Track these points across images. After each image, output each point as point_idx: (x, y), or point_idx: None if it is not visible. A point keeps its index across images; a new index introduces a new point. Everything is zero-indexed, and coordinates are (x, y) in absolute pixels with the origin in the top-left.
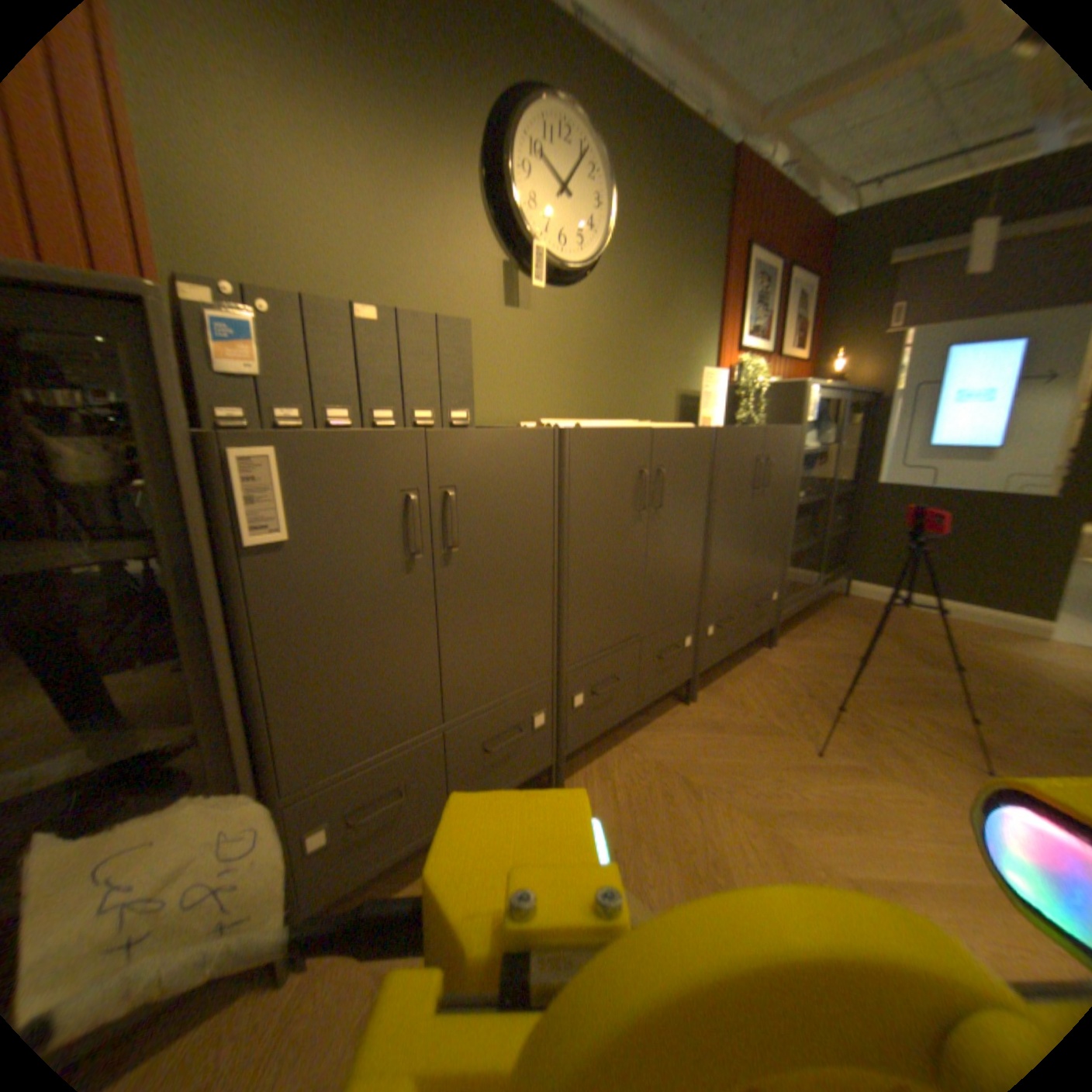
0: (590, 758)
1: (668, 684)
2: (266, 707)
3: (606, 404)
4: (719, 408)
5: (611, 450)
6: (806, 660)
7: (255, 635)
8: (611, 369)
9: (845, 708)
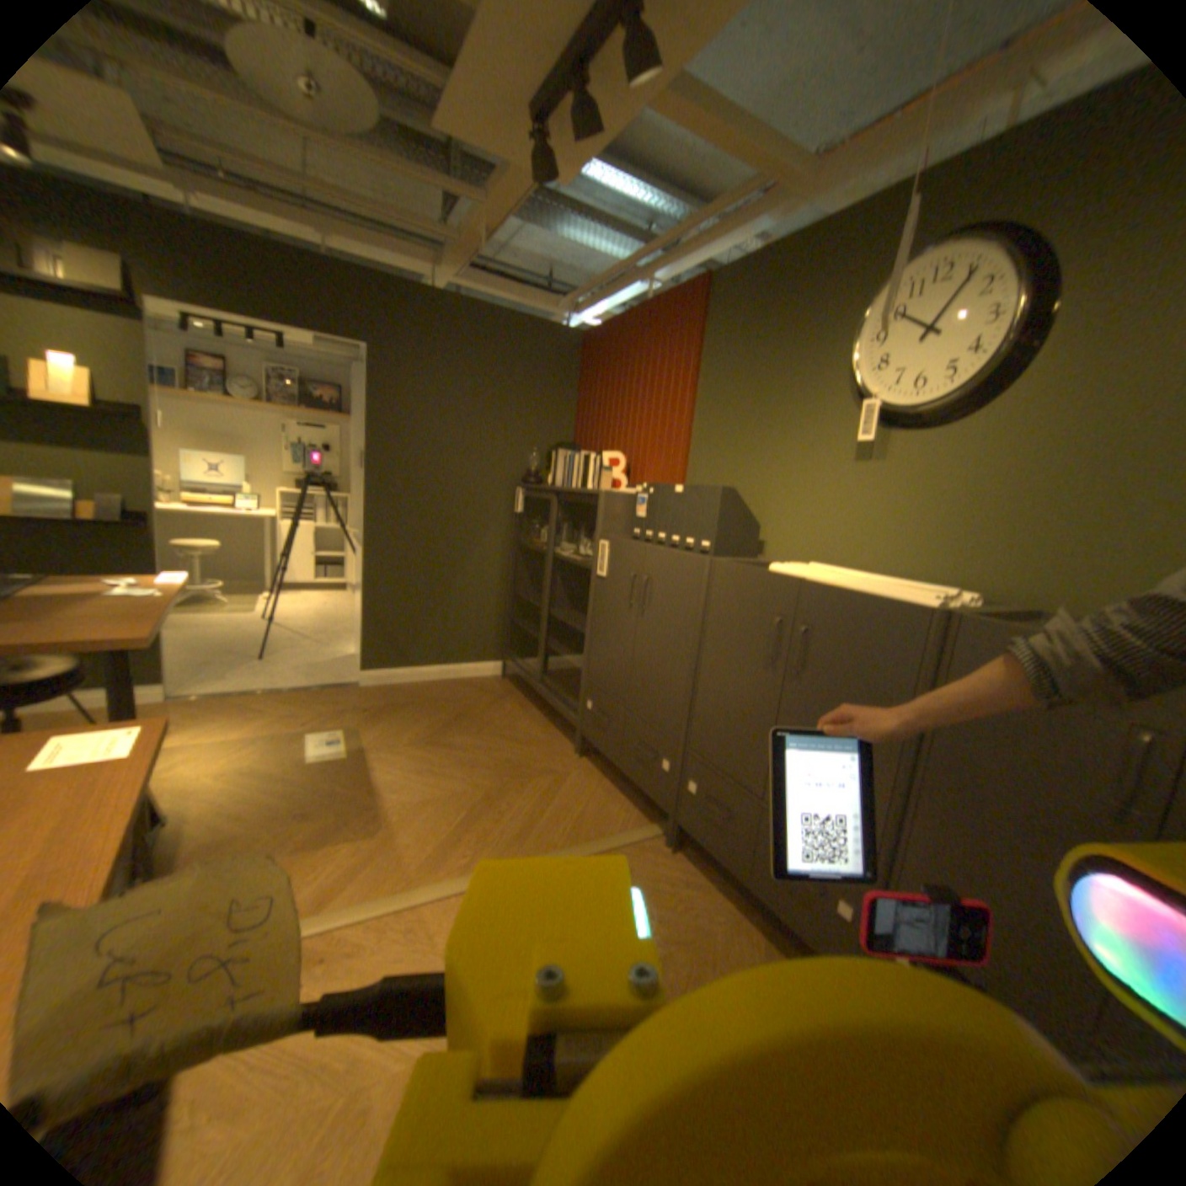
0: (712, 886)
1: (800, 935)
2: (590, 637)
3: (1005, 573)
4: None
5: (748, 590)
6: None
7: (593, 609)
8: (1029, 524)
9: None
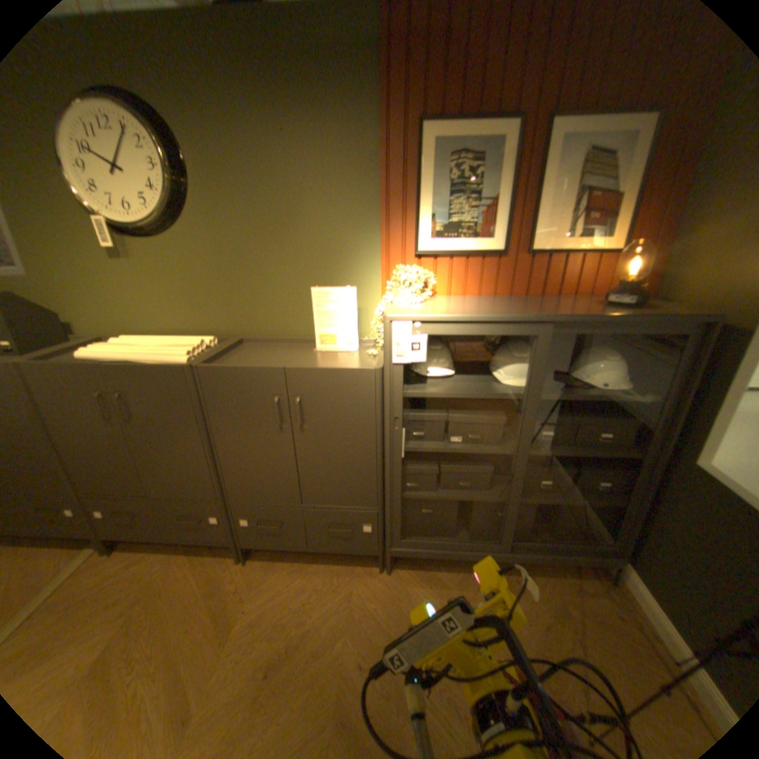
0: (145, 552)
1: (199, 541)
2: None
3: (221, 319)
4: (348, 327)
5: (61, 377)
6: (379, 609)
7: None
8: (220, 292)
9: (297, 673)
